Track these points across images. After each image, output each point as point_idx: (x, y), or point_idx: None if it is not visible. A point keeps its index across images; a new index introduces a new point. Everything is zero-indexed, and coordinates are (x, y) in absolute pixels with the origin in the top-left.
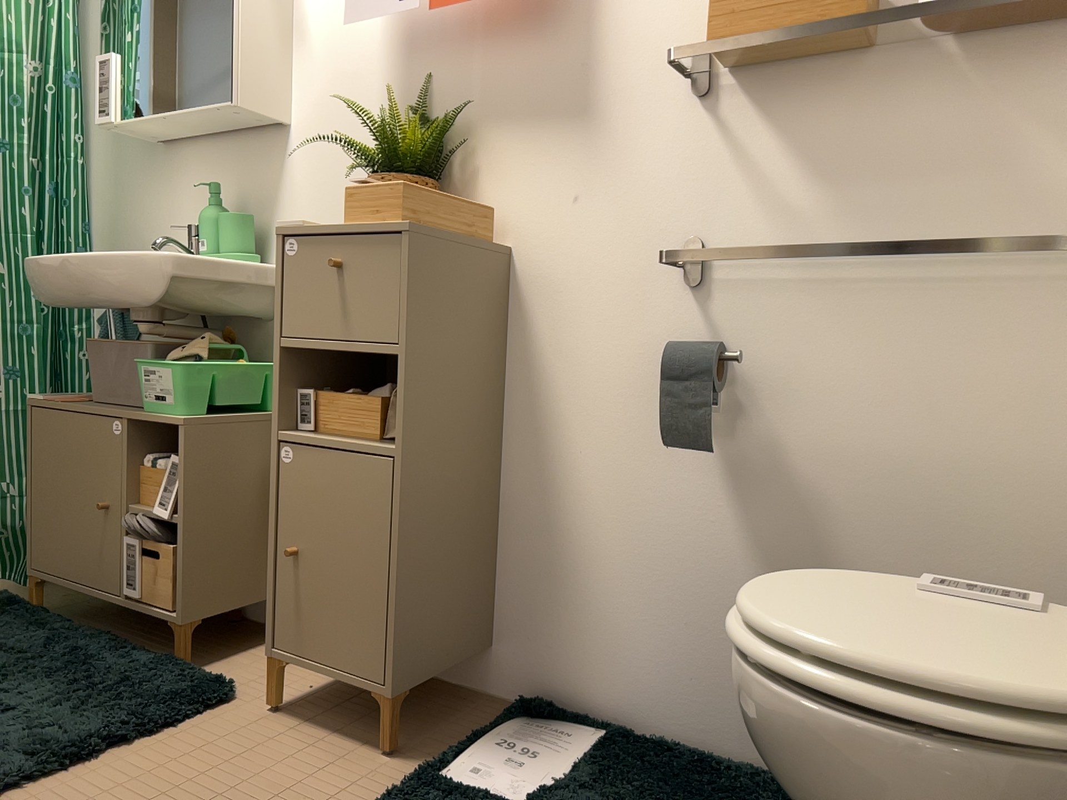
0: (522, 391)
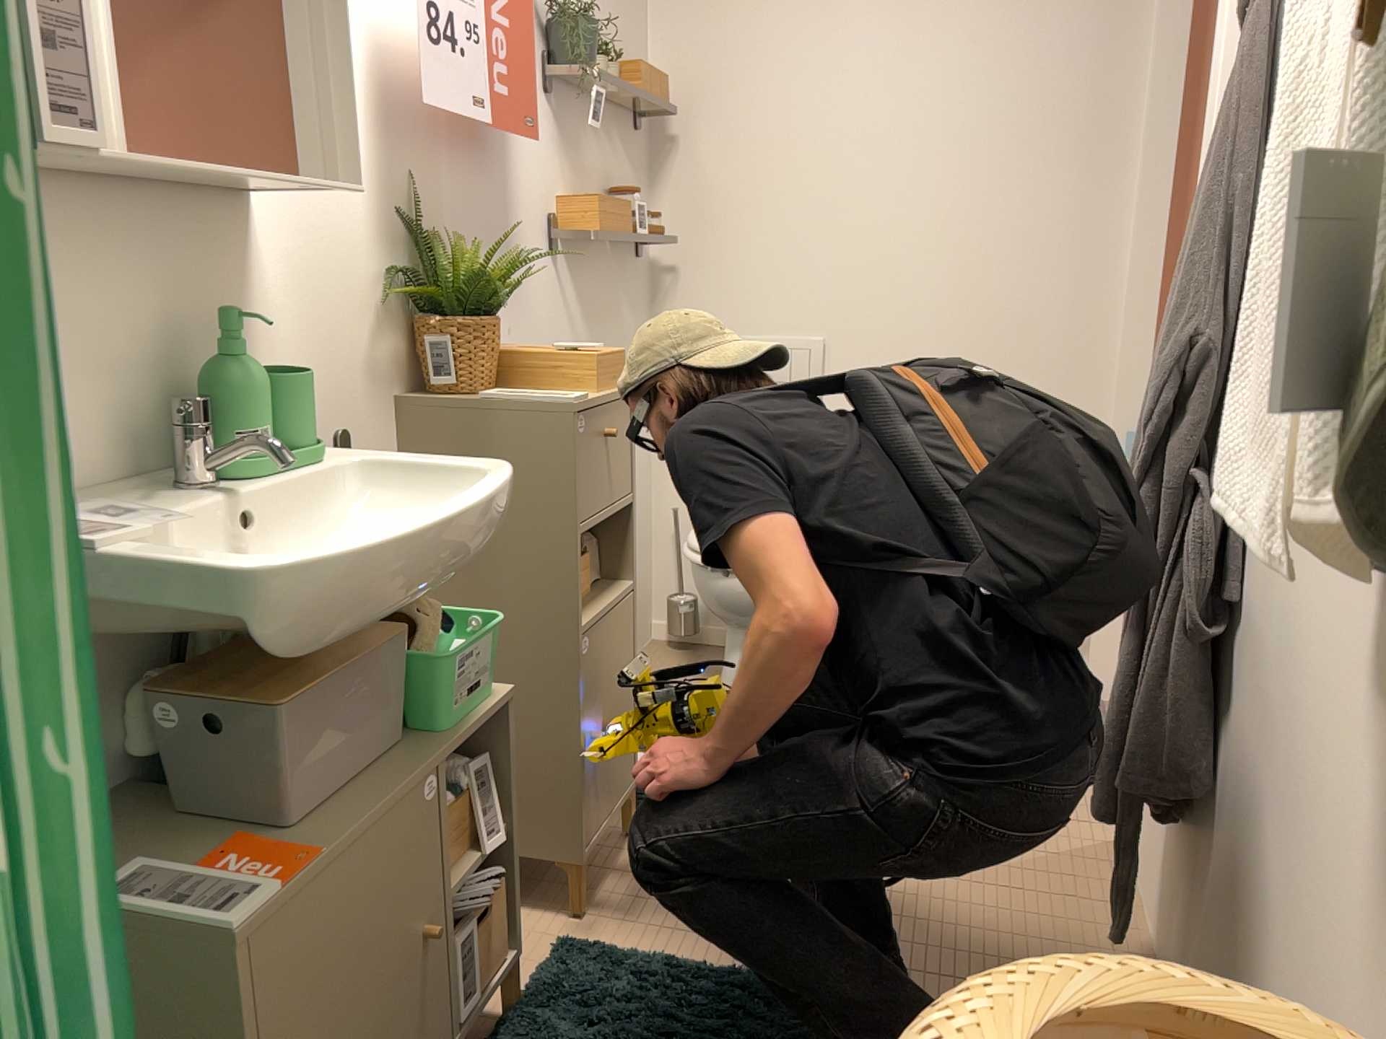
0: None
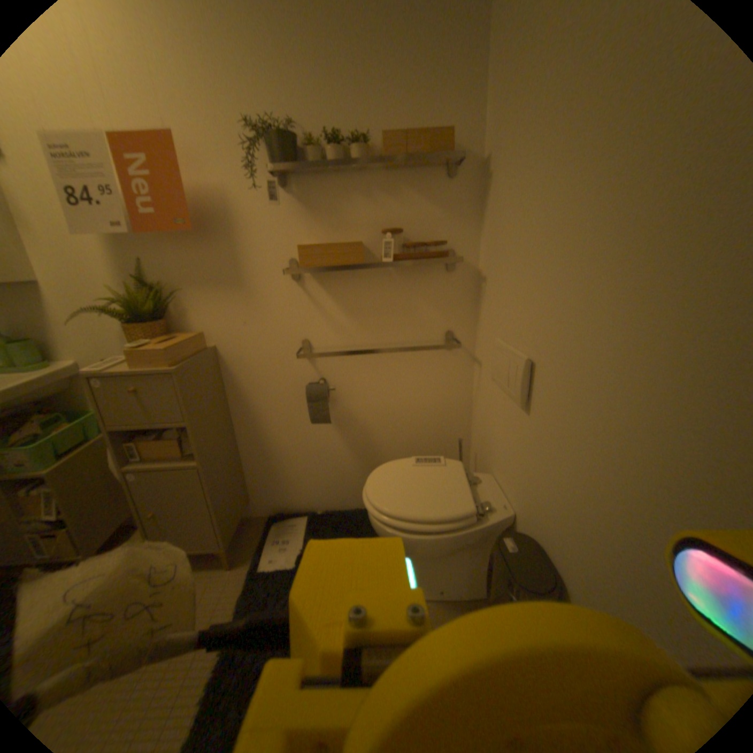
0: (240, 406)
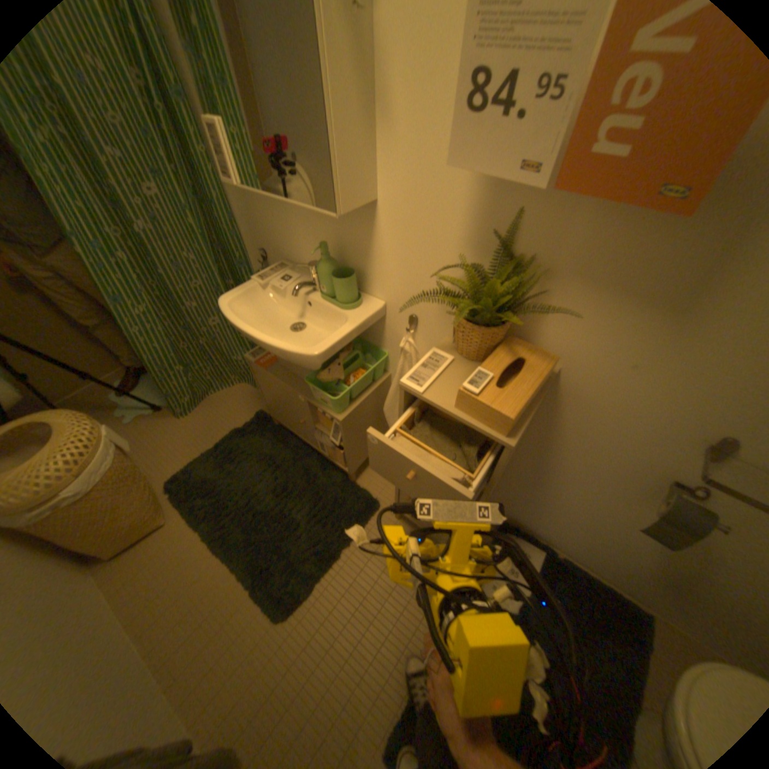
0: (541, 435)
